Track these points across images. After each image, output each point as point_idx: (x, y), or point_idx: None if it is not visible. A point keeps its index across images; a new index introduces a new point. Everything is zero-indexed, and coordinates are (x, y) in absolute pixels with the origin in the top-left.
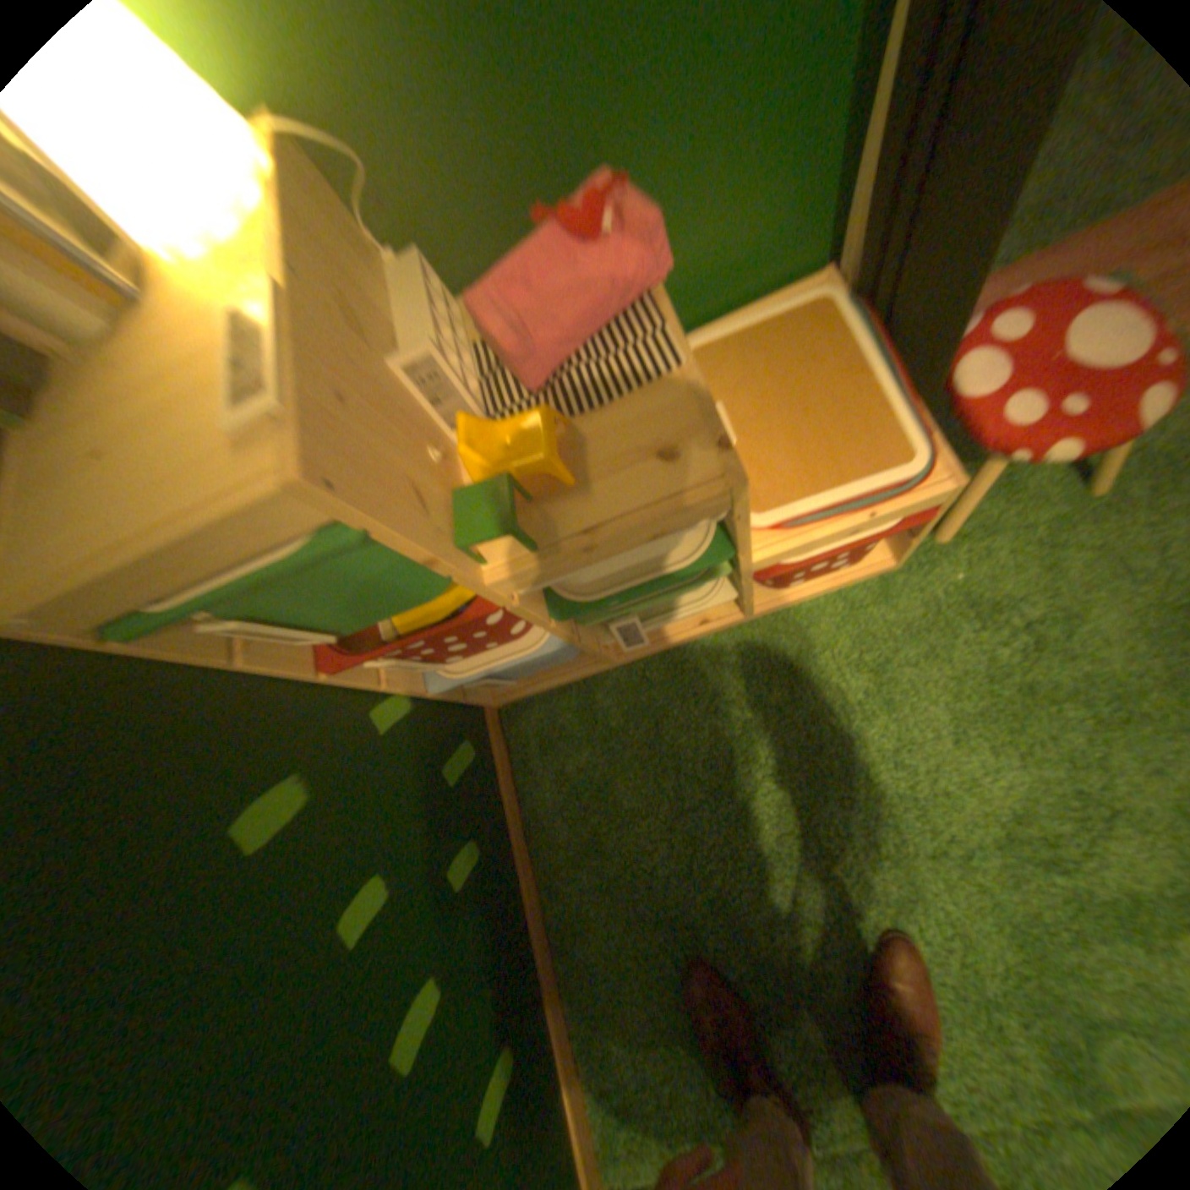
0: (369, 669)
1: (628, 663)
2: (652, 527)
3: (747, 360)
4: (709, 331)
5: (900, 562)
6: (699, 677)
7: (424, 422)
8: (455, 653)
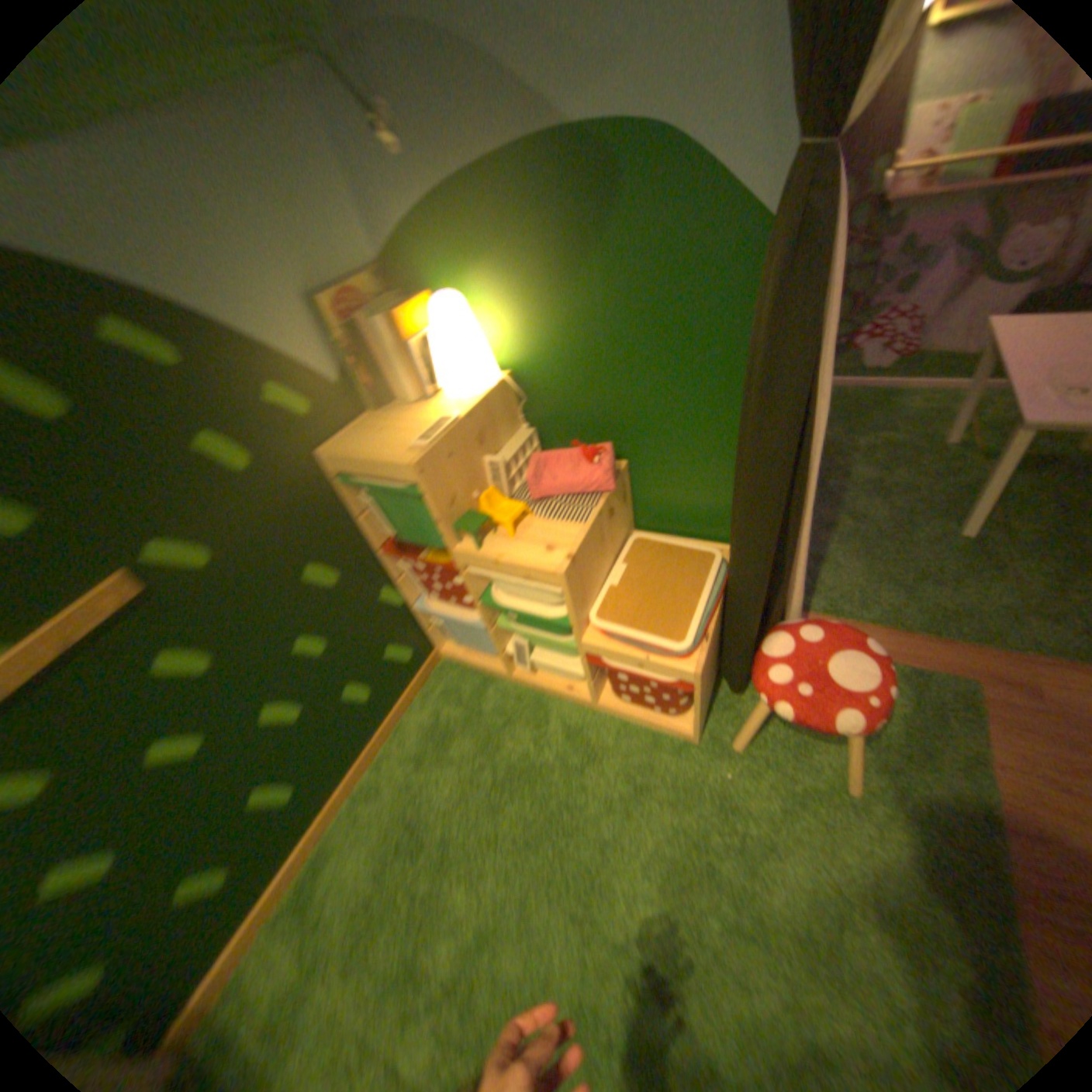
0: (398, 560)
1: (518, 683)
2: (525, 572)
3: (655, 557)
4: (653, 536)
5: (701, 742)
6: (545, 718)
7: (483, 484)
8: (434, 586)
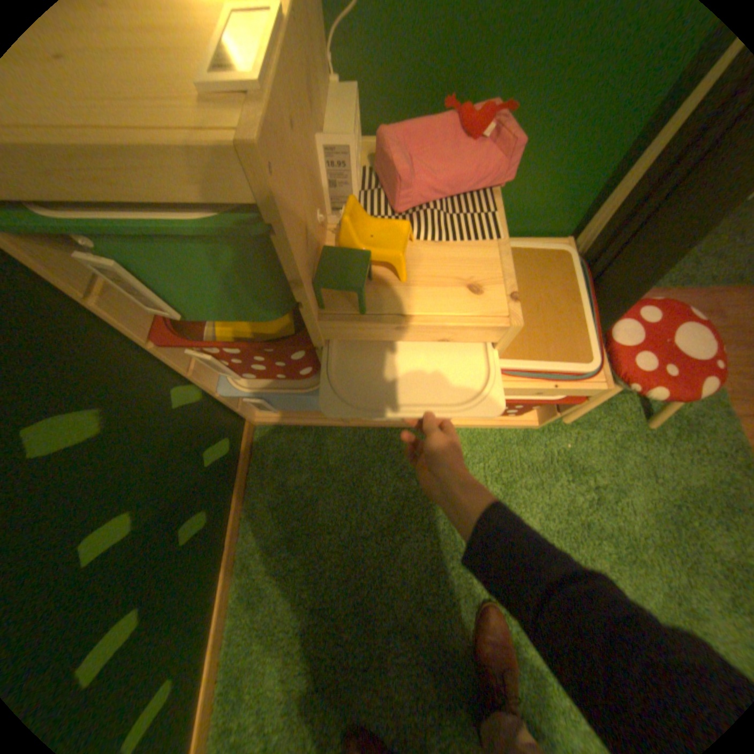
0: (194, 355)
1: (355, 427)
2: (445, 333)
3: None
4: None
5: (539, 426)
6: (398, 452)
7: (321, 195)
8: (257, 371)
